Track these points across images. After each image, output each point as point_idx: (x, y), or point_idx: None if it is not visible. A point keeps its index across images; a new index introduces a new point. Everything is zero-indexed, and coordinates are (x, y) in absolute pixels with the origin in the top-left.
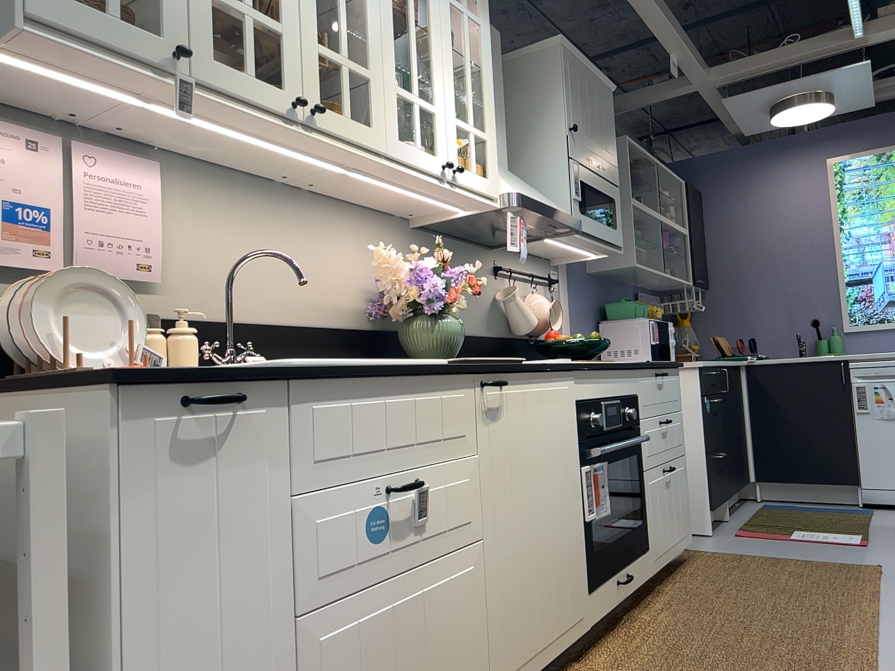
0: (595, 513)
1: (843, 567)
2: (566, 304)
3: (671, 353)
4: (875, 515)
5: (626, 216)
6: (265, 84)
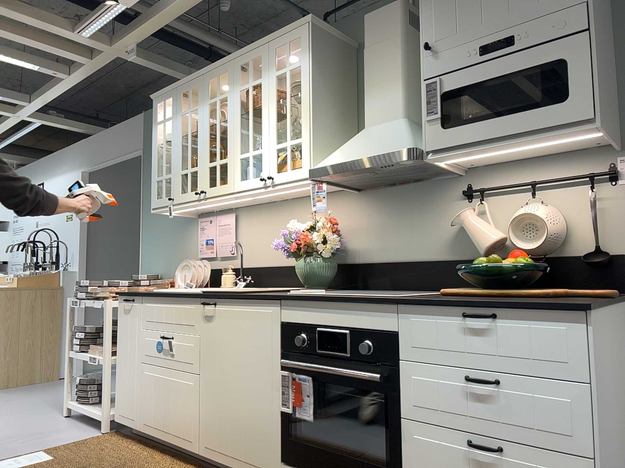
0: (291, 410)
1: None
2: None
3: None
4: None
5: None
6: (192, 192)
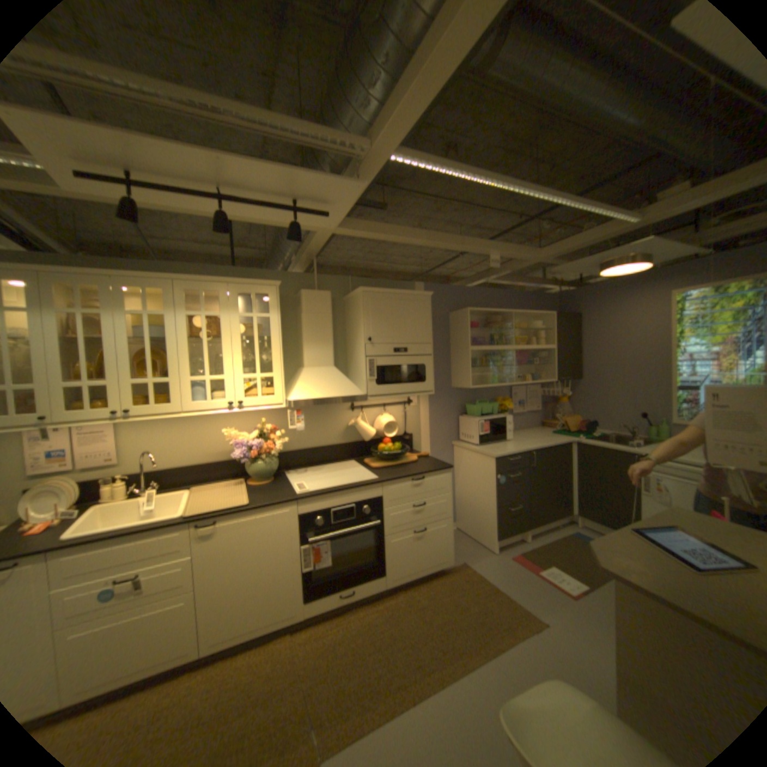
0: (313, 568)
1: (522, 619)
2: (422, 411)
3: (505, 436)
4: None
5: (466, 358)
6: (98, 410)
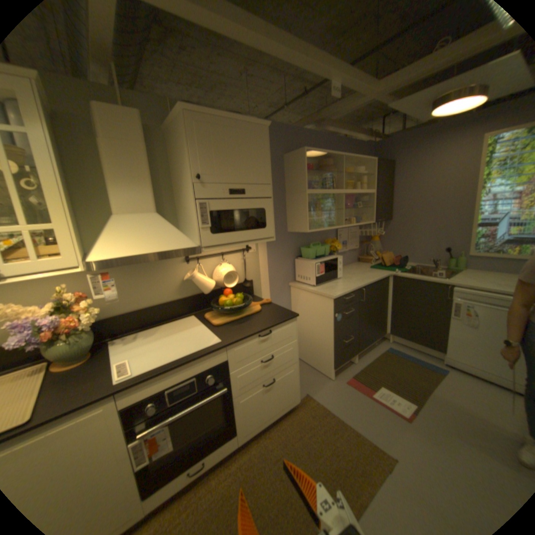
0: (147, 461)
1: (371, 455)
2: (261, 257)
3: (336, 275)
4: (446, 380)
5: (303, 201)
6: None
